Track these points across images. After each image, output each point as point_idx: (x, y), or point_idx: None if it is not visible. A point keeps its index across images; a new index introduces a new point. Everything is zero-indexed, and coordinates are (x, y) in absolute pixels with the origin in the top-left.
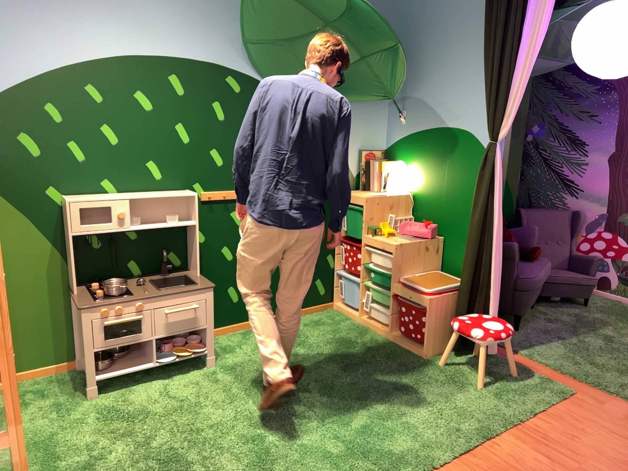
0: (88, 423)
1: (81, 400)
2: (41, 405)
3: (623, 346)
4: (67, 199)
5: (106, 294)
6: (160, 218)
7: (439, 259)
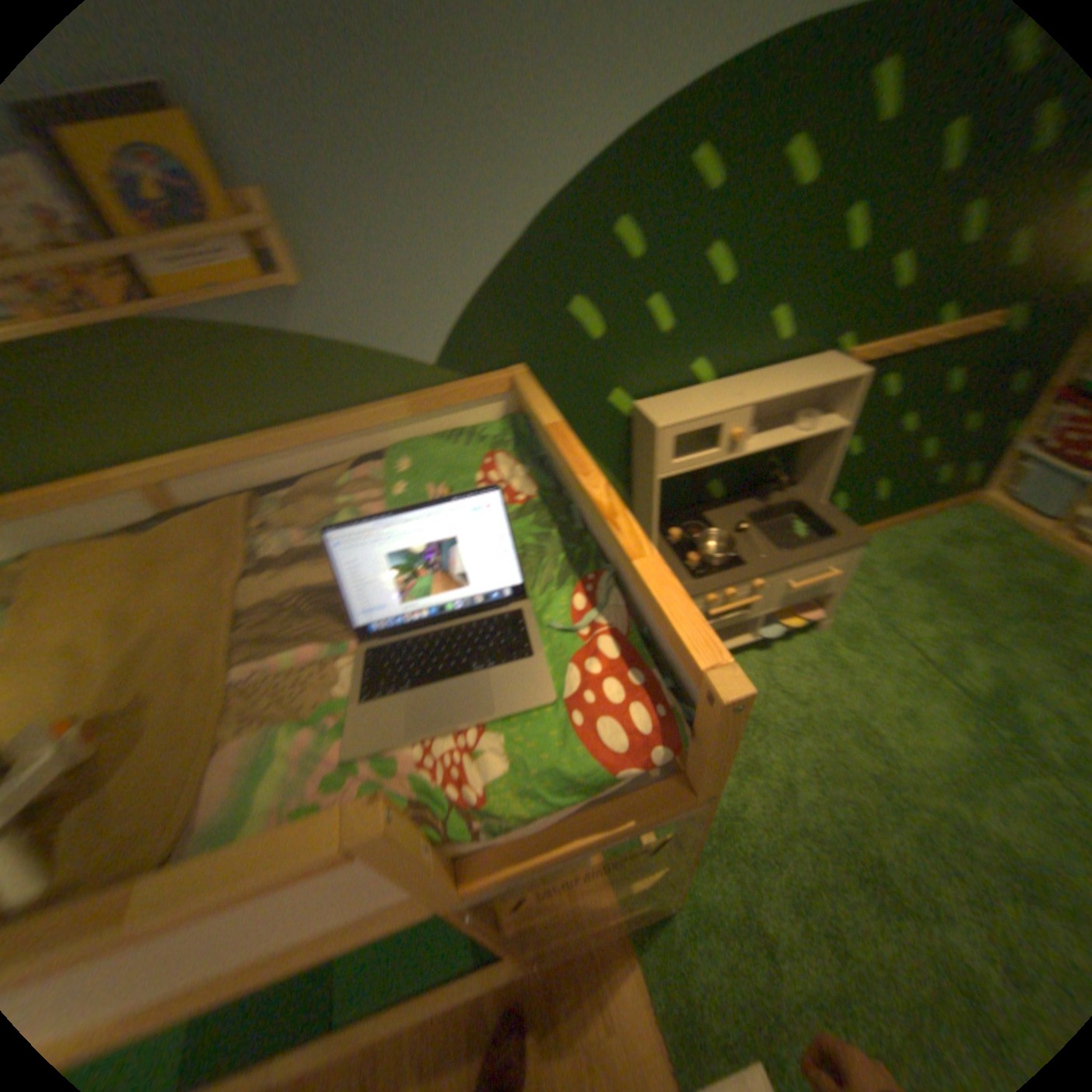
0: None
1: None
2: None
3: None
4: (656, 421)
5: (704, 563)
6: (776, 412)
7: None
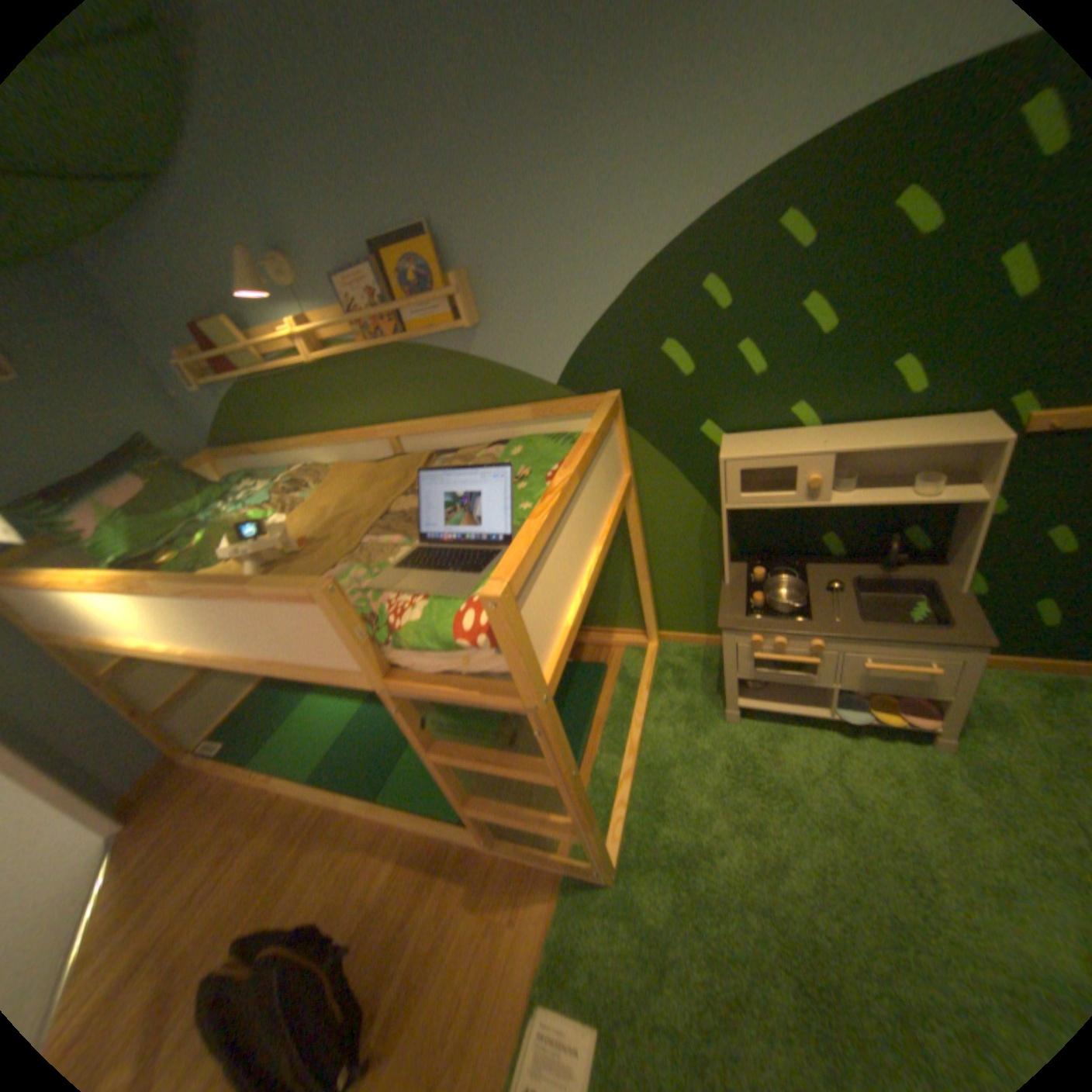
0: (714, 769)
1: (719, 716)
2: (673, 700)
3: None
4: (722, 453)
5: (766, 606)
6: (904, 472)
7: None
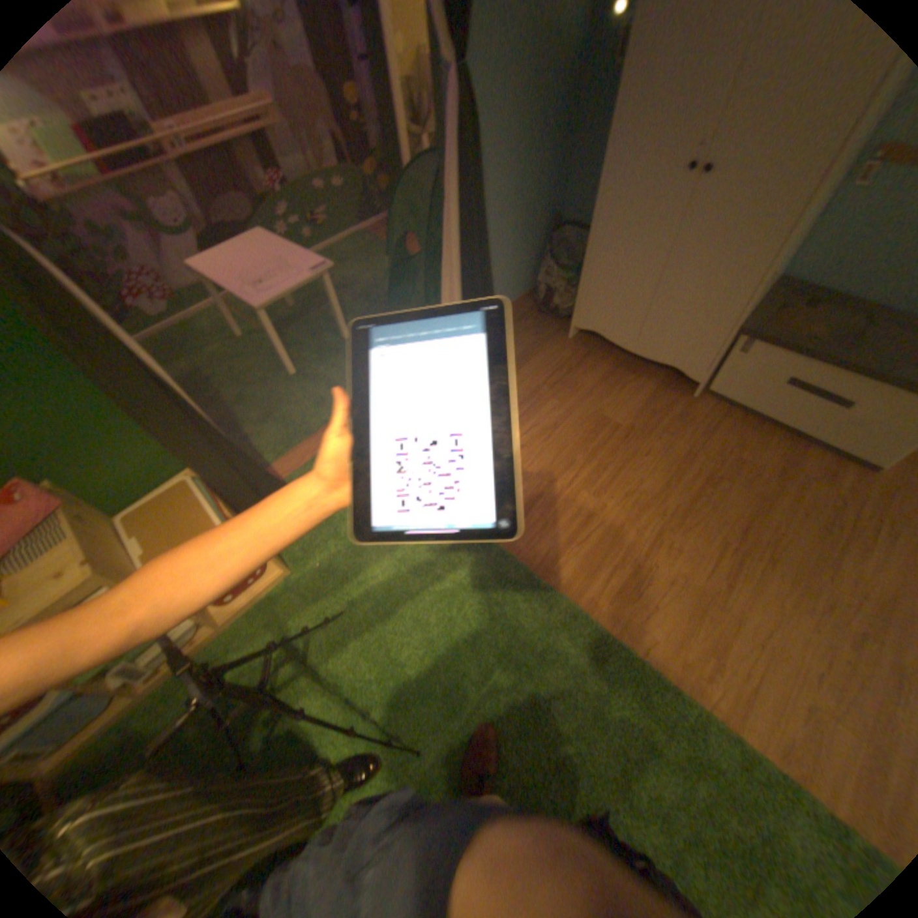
0: None
1: None
2: None
3: (255, 371)
4: None
5: None
6: None
7: (89, 505)
